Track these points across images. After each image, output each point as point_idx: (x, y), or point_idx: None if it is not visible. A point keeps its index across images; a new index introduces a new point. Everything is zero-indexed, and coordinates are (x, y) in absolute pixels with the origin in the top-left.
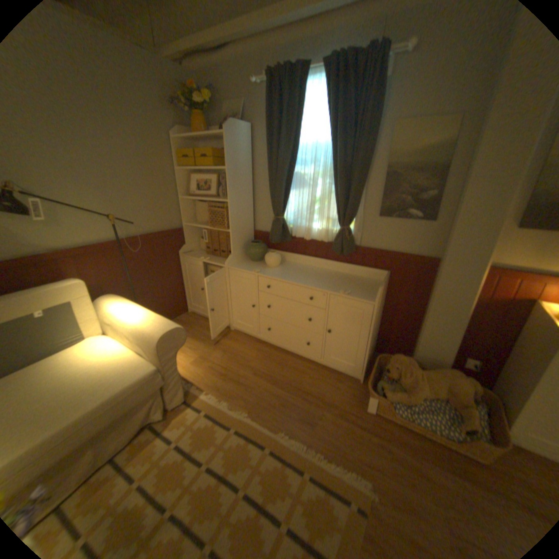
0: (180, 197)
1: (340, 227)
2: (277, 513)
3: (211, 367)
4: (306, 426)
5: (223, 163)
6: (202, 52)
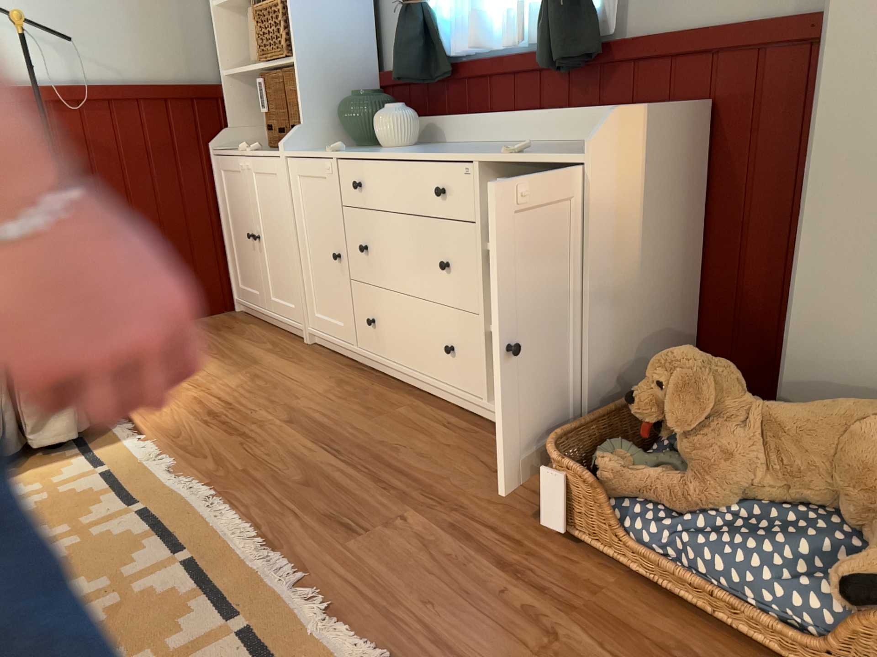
0: (214, 6)
1: None
2: None
3: (201, 399)
4: (336, 530)
5: None
6: None
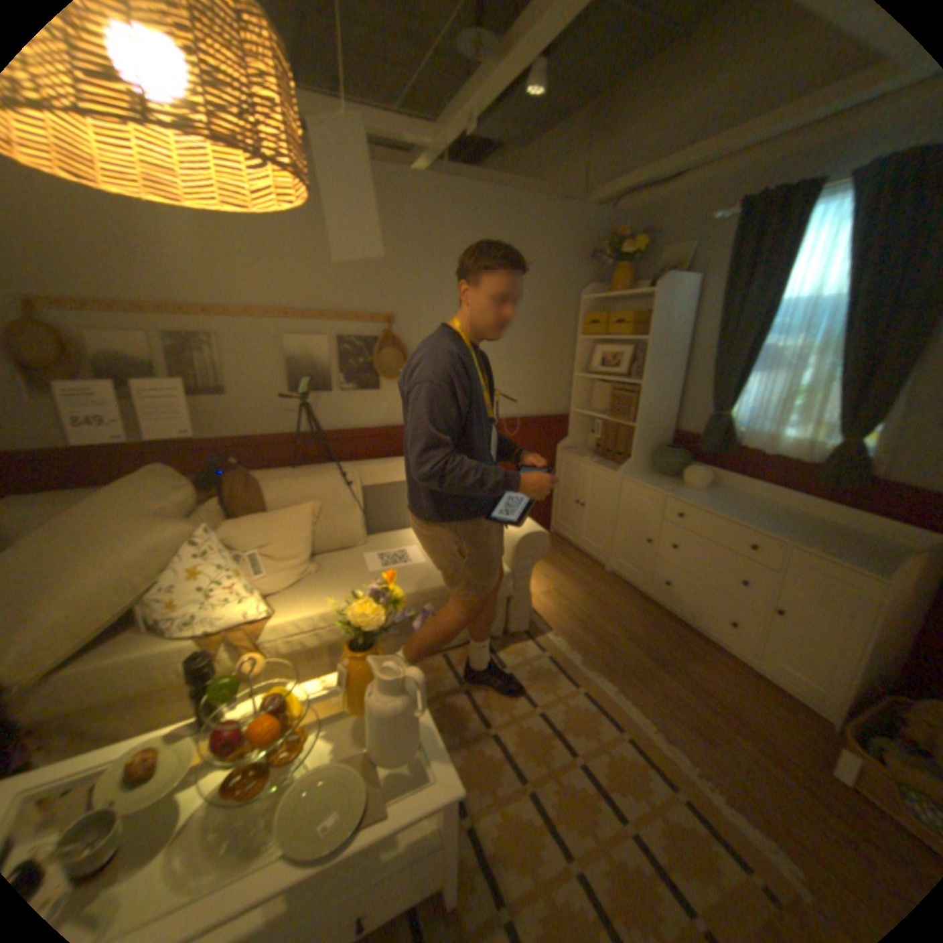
0: (576, 373)
1: (842, 438)
2: (625, 810)
3: (569, 607)
4: (700, 740)
5: (646, 331)
6: (647, 186)
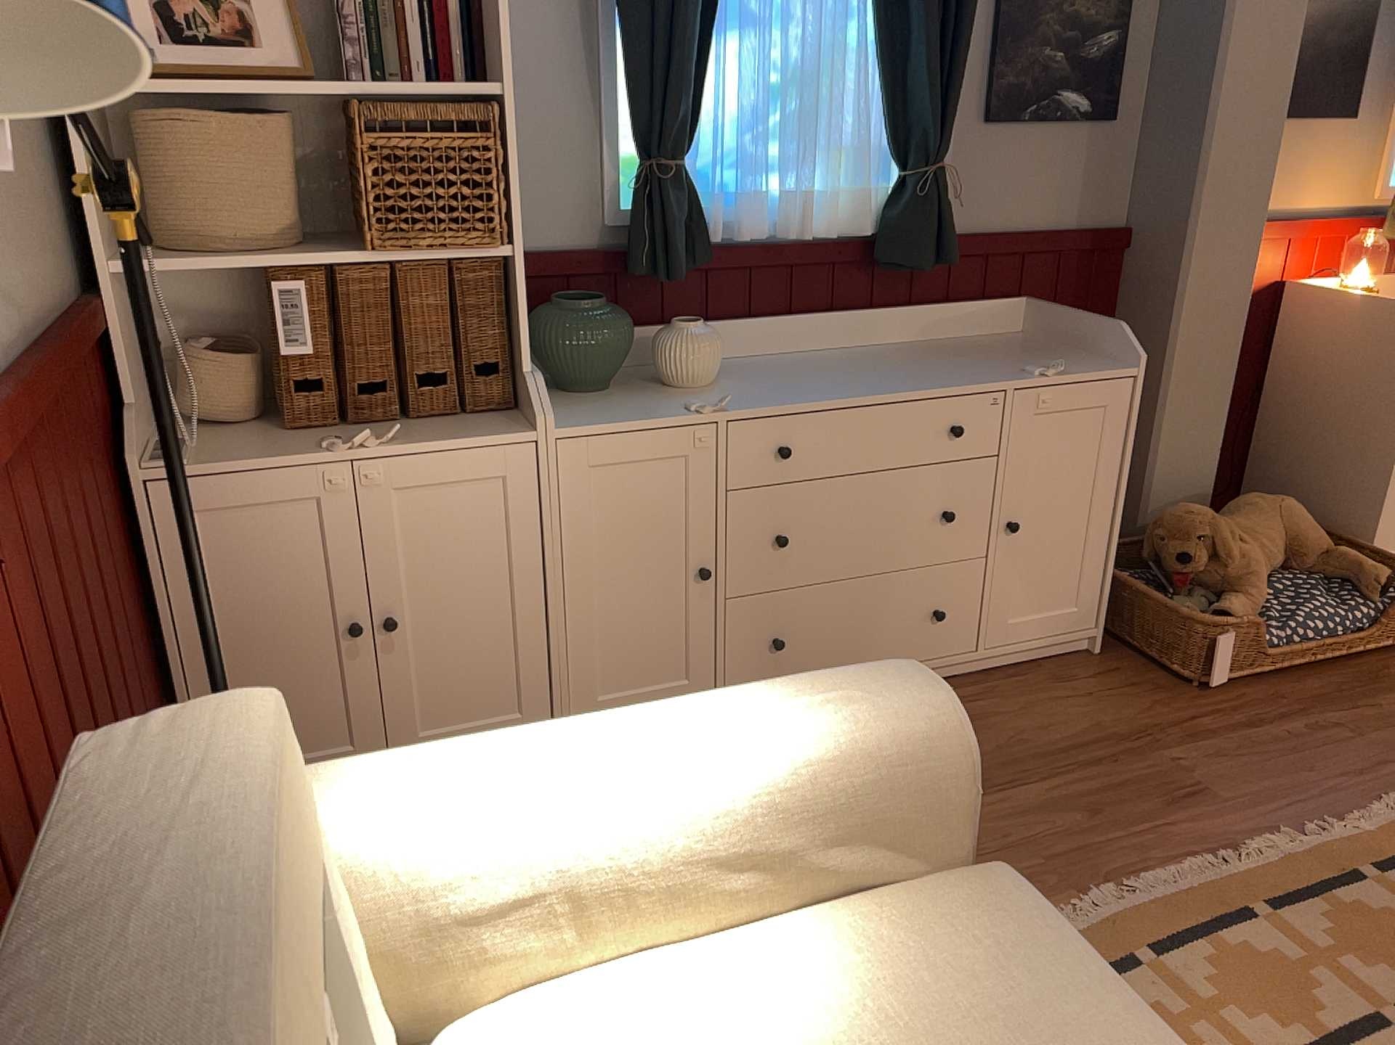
0: None
1: (908, 169)
2: None
3: None
4: (1195, 802)
5: None
6: None
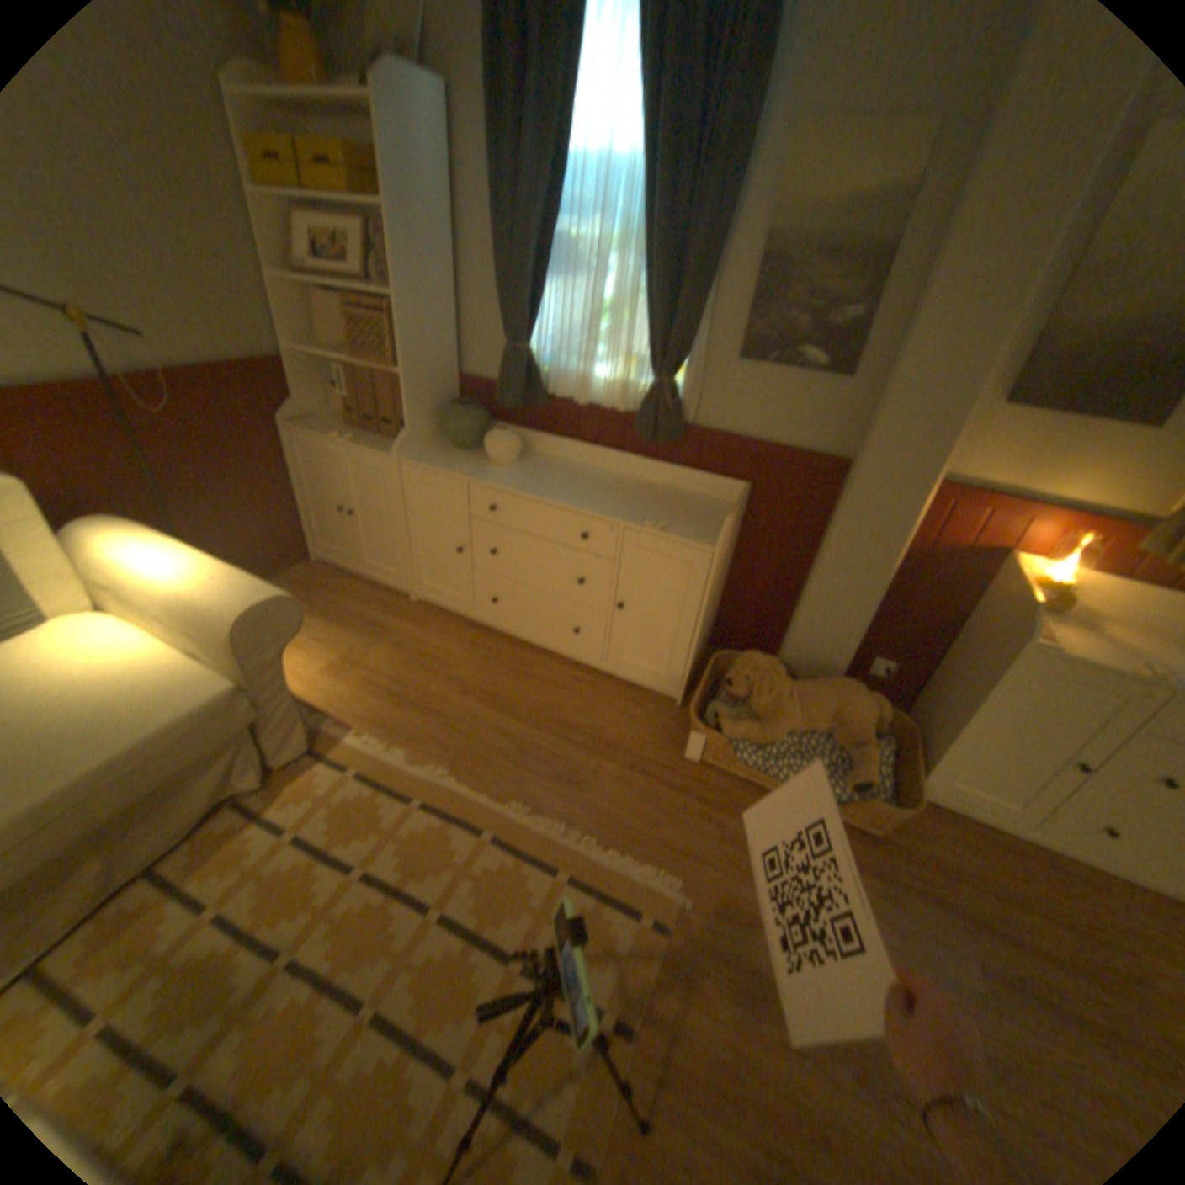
0: (267, 275)
1: (653, 379)
2: (504, 943)
3: (368, 681)
4: (567, 789)
5: (375, 192)
6: None
